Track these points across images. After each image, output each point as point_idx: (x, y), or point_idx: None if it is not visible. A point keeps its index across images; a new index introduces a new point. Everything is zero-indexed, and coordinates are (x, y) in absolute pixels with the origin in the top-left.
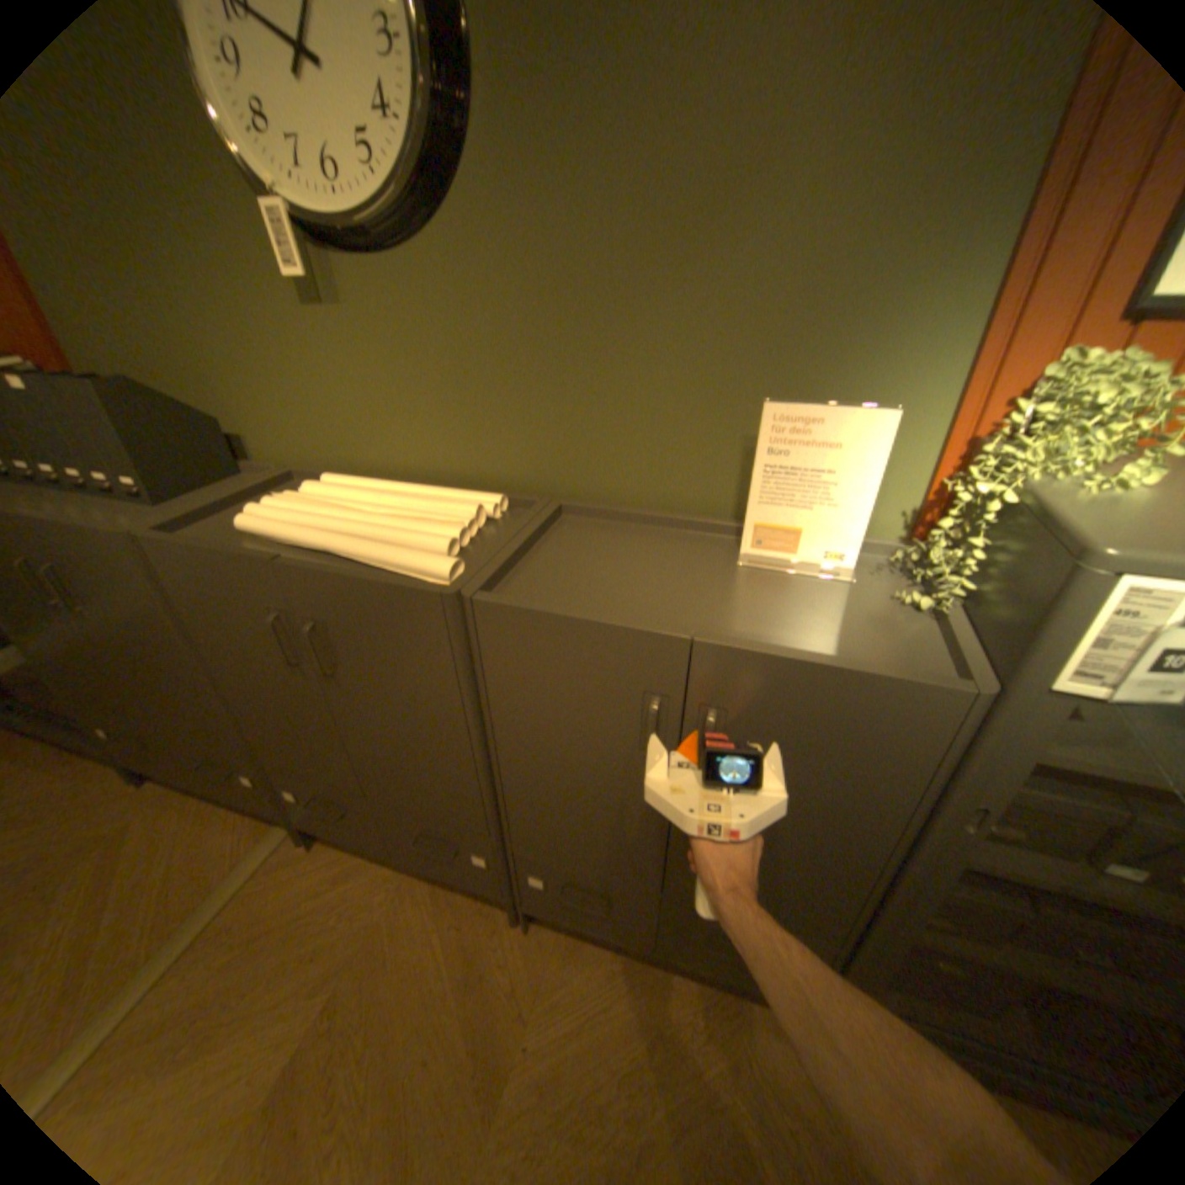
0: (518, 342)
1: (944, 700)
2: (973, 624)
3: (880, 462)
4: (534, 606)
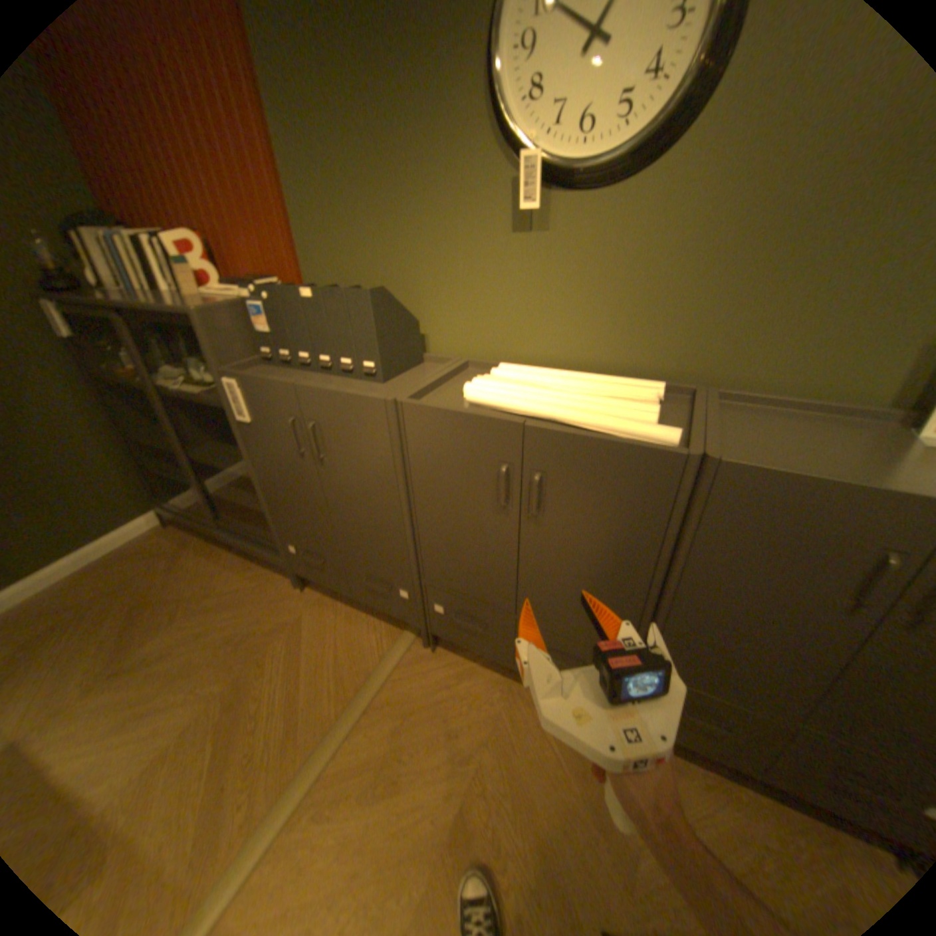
0: (712, 258)
1: None
2: None
3: None
4: (788, 468)
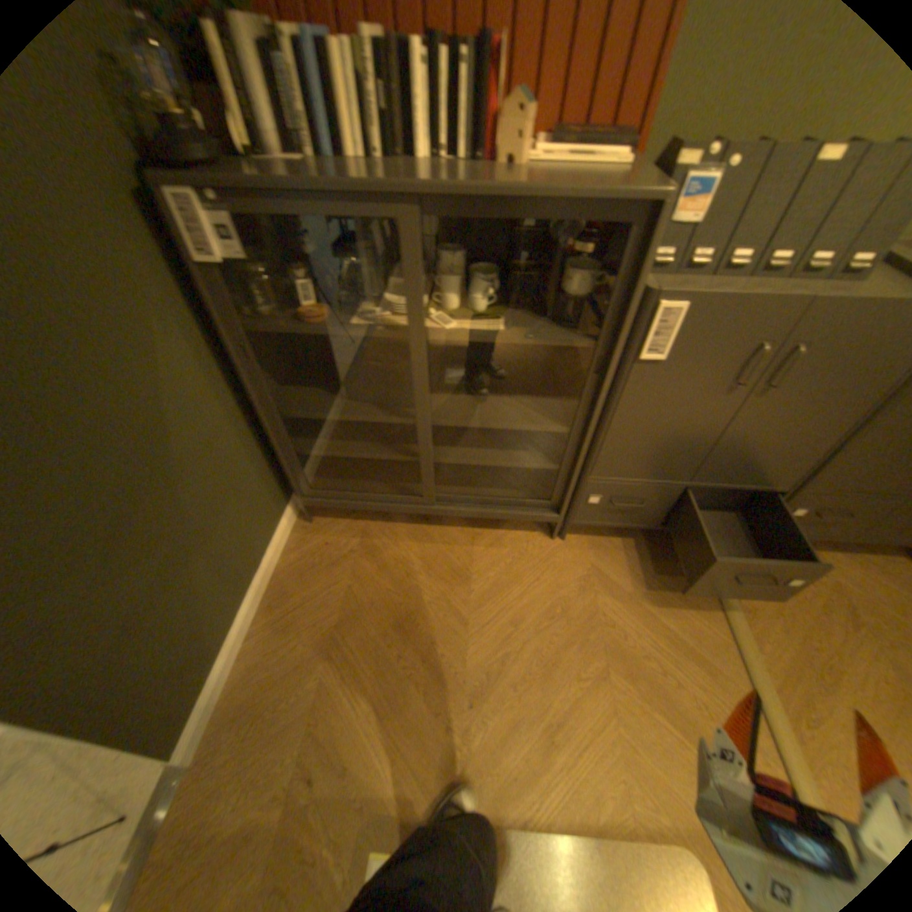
0: None
1: None
2: None
3: None
4: None
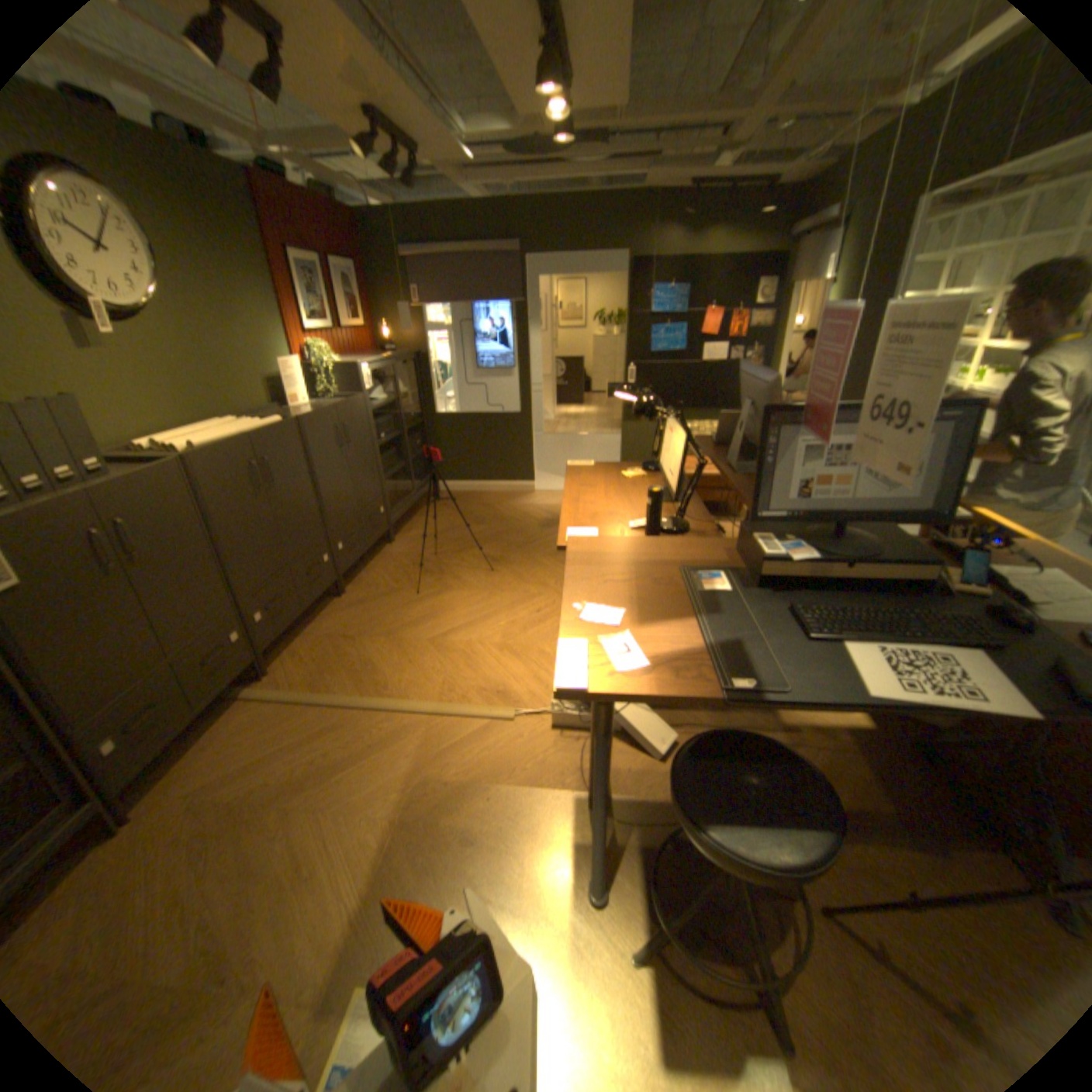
0: (191, 356)
1: (361, 399)
2: (344, 394)
3: (301, 370)
4: (311, 412)
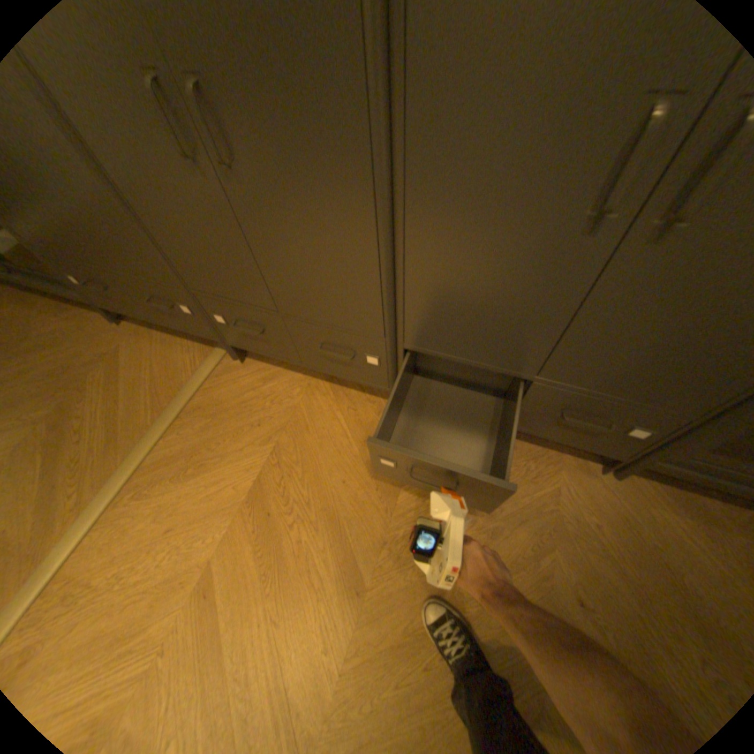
0: None
1: None
2: None
3: None
4: None
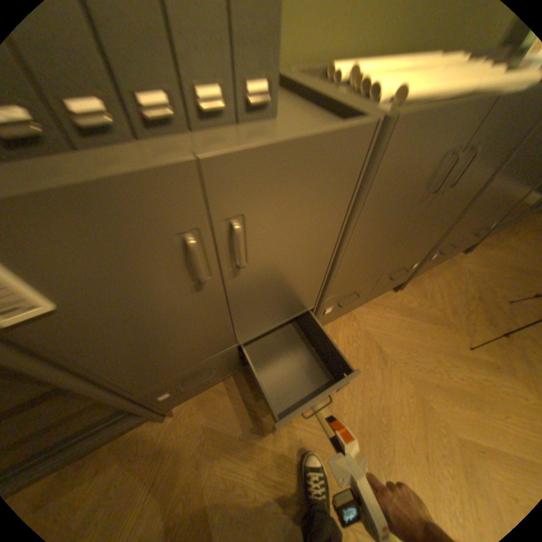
0: None
1: None
2: None
3: None
4: None
